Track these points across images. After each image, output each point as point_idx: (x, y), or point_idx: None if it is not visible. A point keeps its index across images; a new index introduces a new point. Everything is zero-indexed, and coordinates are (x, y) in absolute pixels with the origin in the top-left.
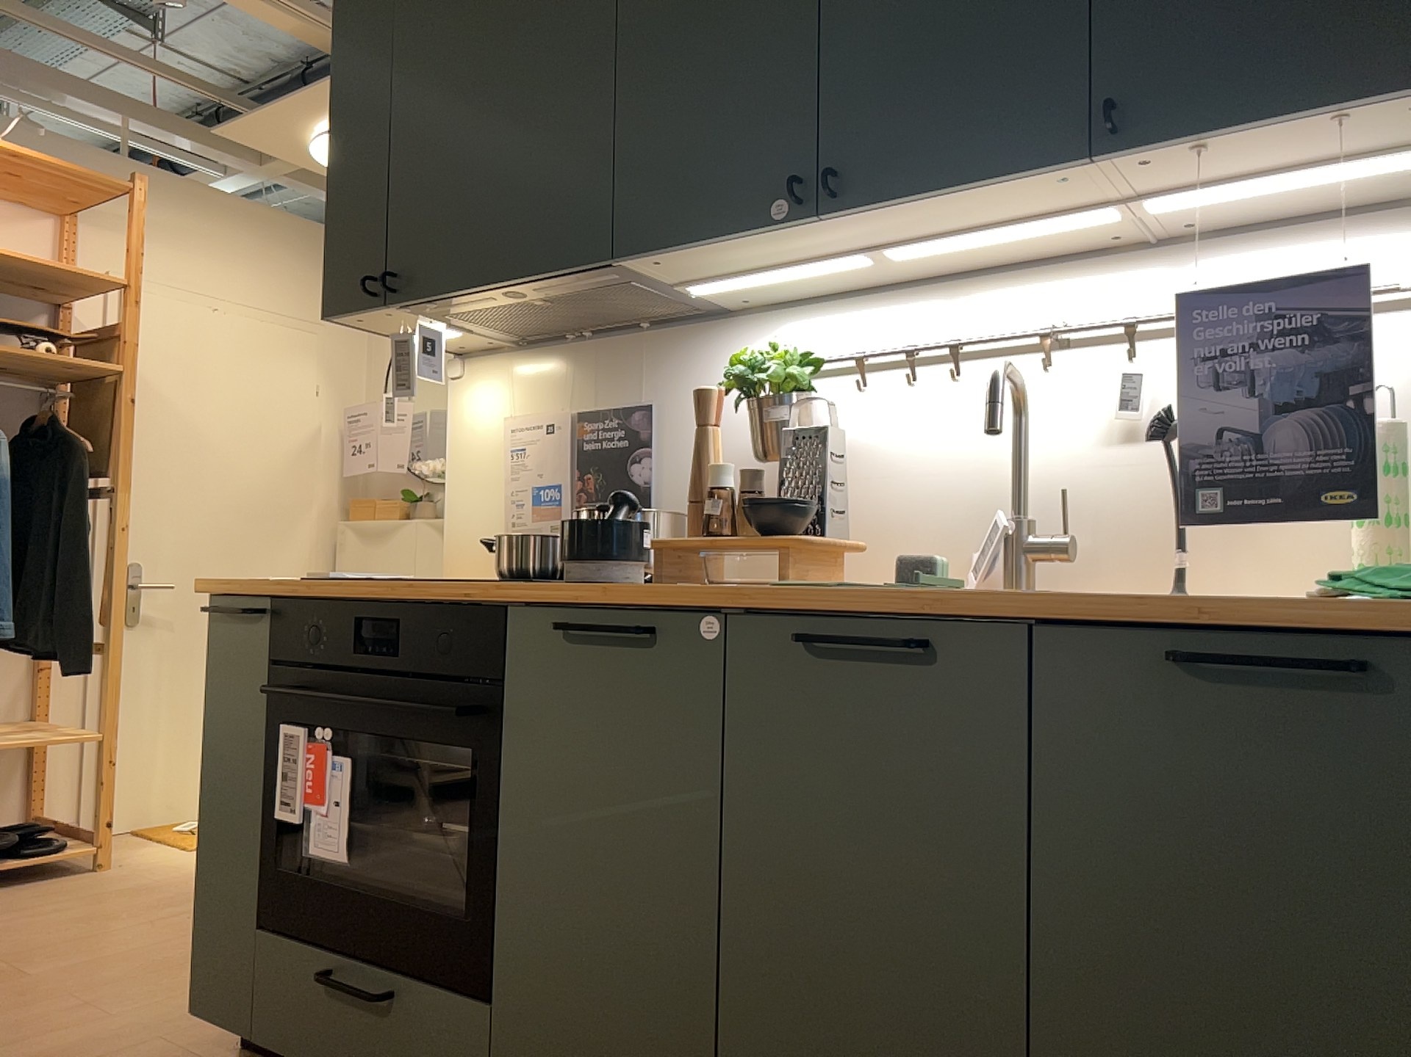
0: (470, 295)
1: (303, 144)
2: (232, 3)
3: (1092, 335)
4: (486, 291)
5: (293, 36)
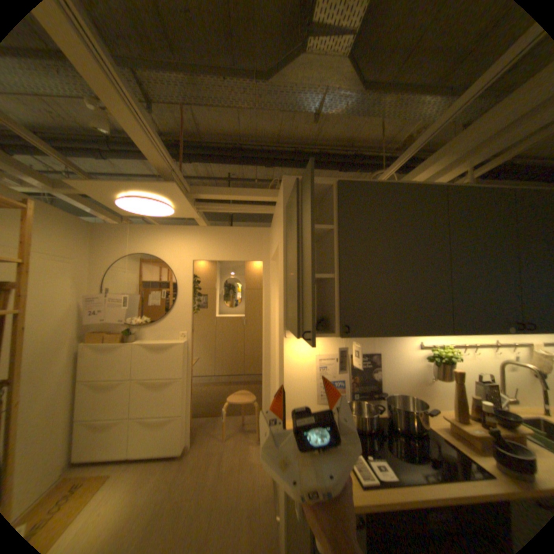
0: (380, 336)
1: (112, 195)
2: (137, 140)
3: (504, 344)
4: (389, 336)
5: (151, 159)
